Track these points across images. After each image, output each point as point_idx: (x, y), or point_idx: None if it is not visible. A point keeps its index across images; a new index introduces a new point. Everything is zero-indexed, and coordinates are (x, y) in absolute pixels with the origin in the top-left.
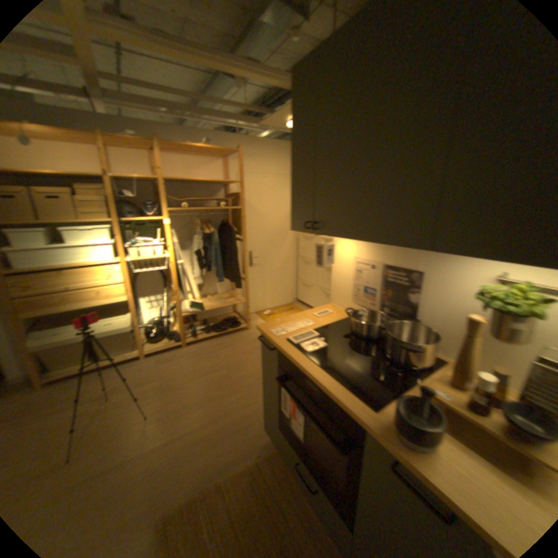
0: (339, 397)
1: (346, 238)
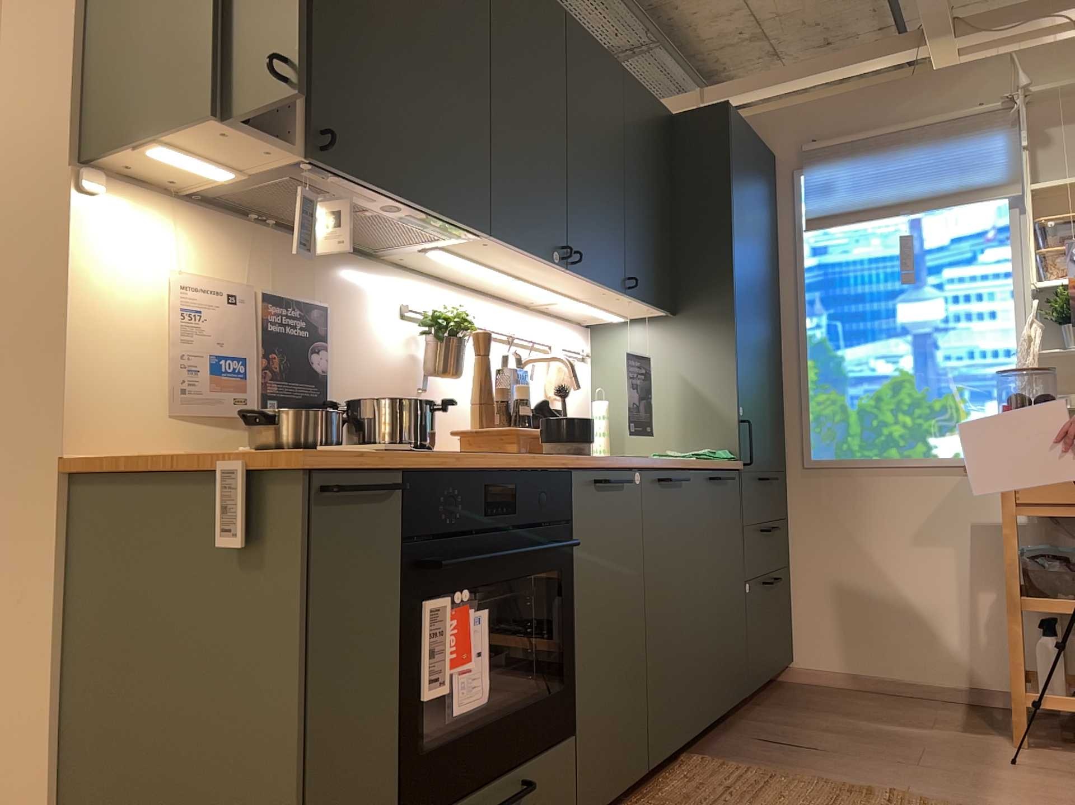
0: (538, 463)
1: (378, 193)
